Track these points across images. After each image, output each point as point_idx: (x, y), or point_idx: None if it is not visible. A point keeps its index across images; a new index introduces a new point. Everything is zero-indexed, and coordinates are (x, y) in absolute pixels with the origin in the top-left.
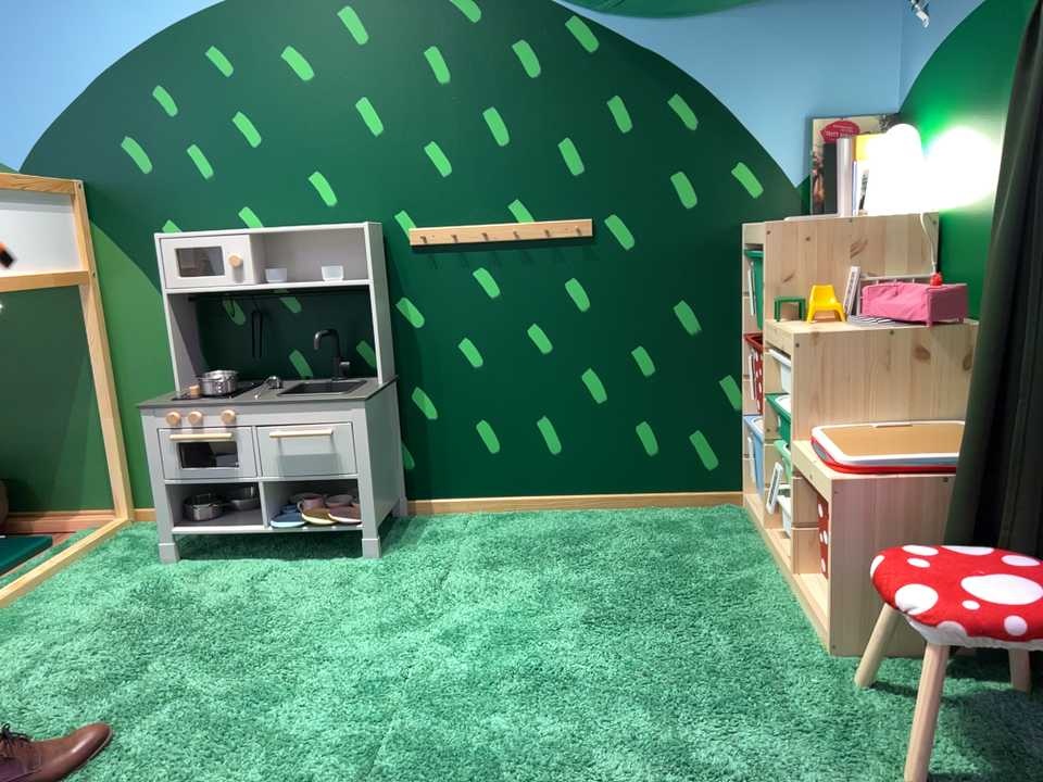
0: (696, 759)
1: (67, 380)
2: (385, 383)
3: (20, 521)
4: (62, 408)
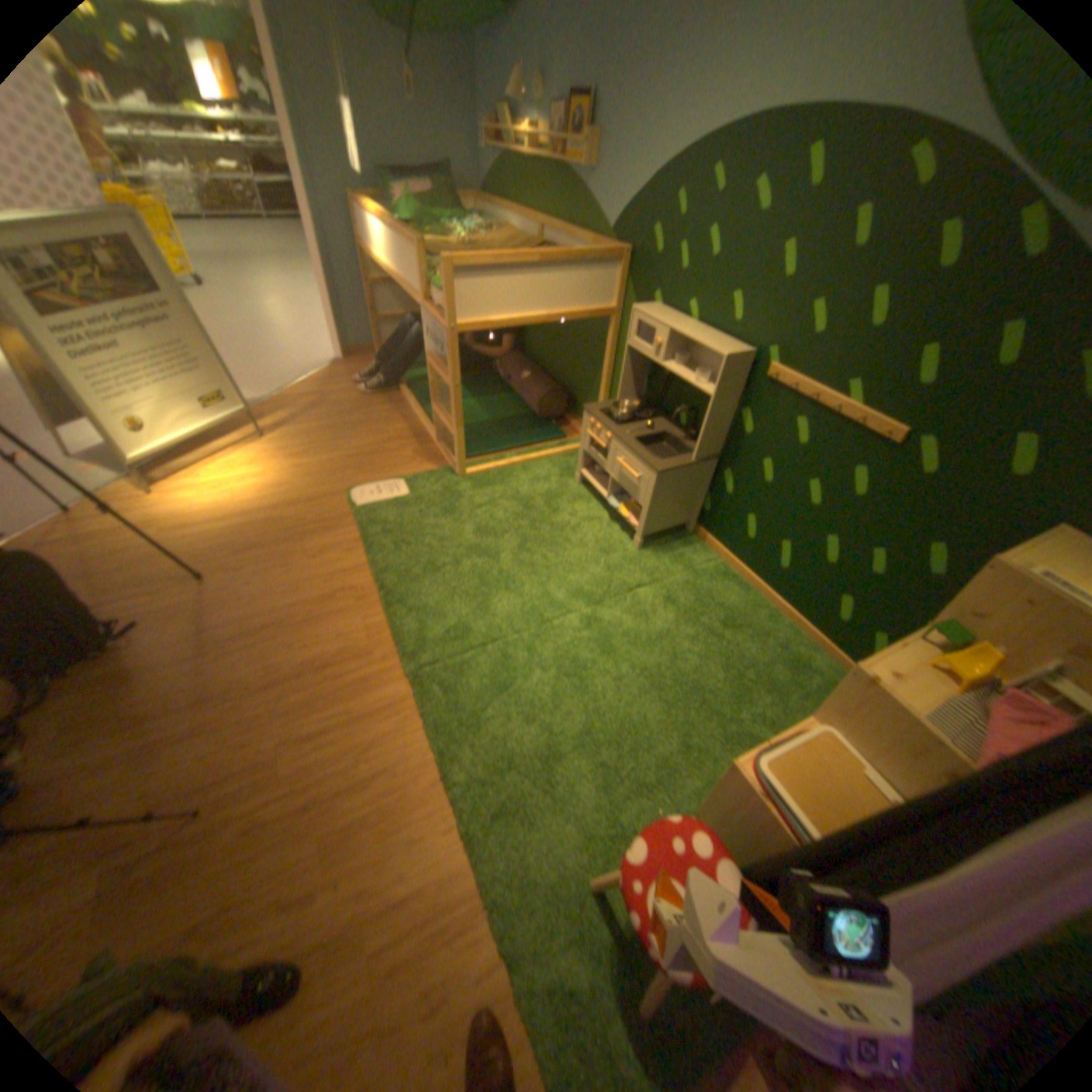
0: (555, 768)
1: (597, 363)
2: (694, 463)
3: (566, 419)
4: (593, 376)
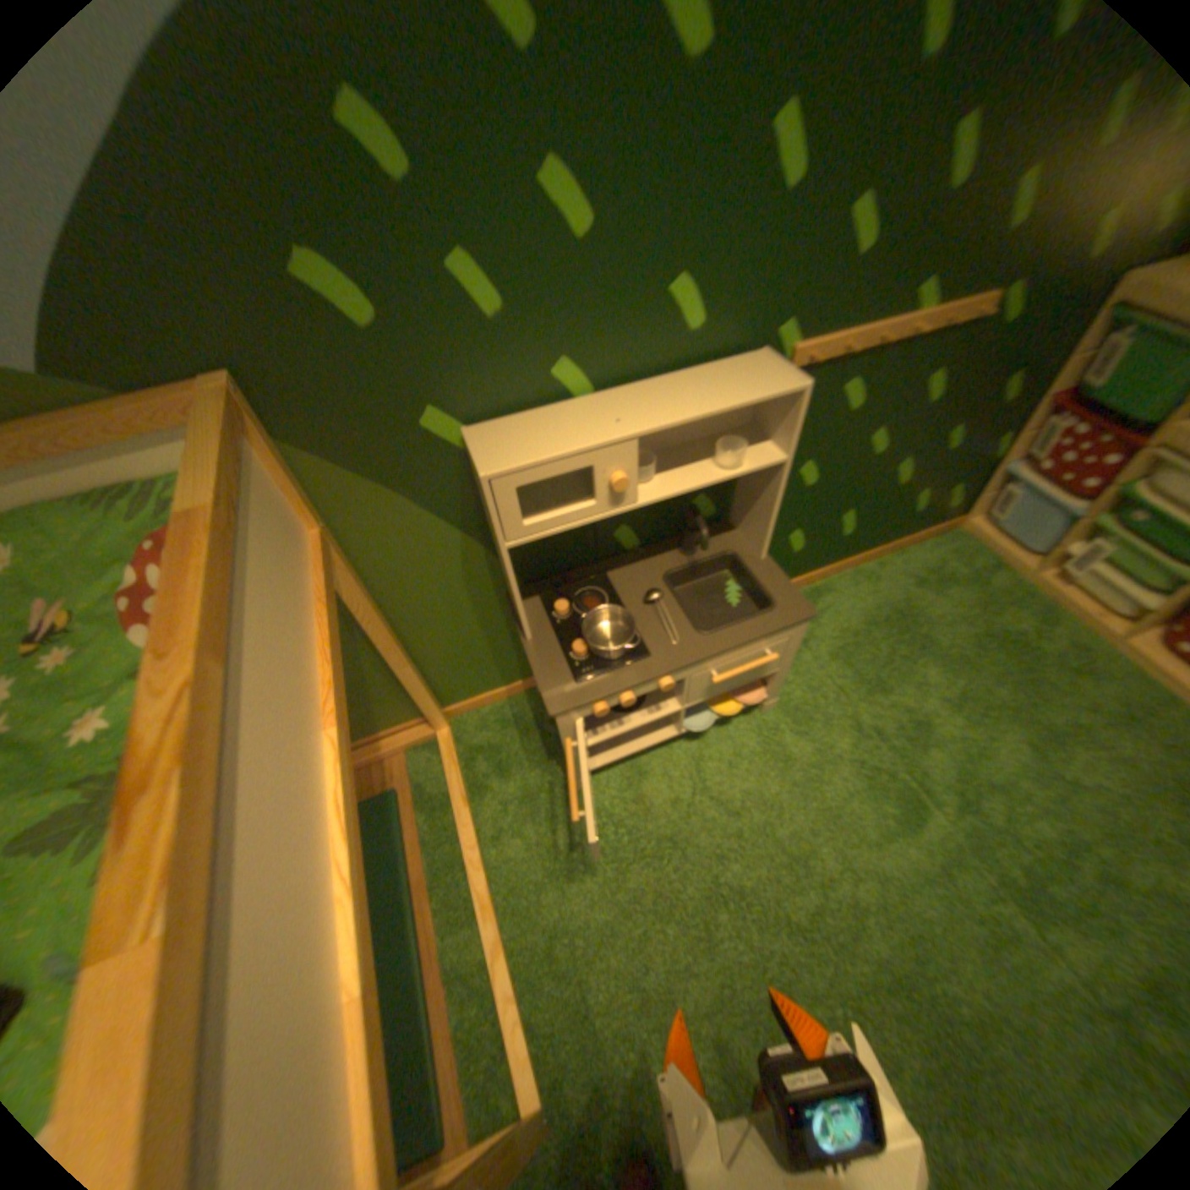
0: None
1: None
2: (765, 556)
3: None
4: None
